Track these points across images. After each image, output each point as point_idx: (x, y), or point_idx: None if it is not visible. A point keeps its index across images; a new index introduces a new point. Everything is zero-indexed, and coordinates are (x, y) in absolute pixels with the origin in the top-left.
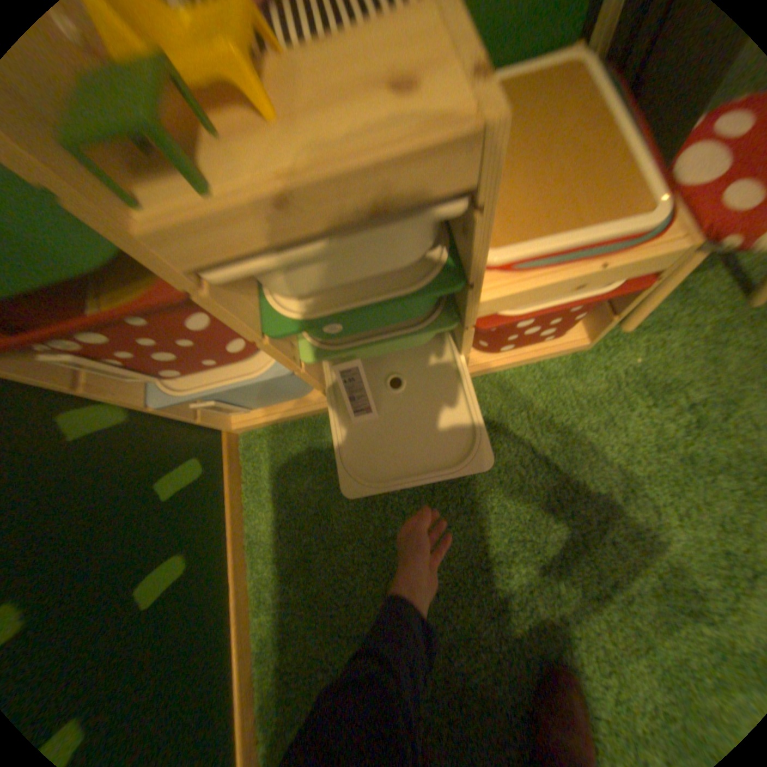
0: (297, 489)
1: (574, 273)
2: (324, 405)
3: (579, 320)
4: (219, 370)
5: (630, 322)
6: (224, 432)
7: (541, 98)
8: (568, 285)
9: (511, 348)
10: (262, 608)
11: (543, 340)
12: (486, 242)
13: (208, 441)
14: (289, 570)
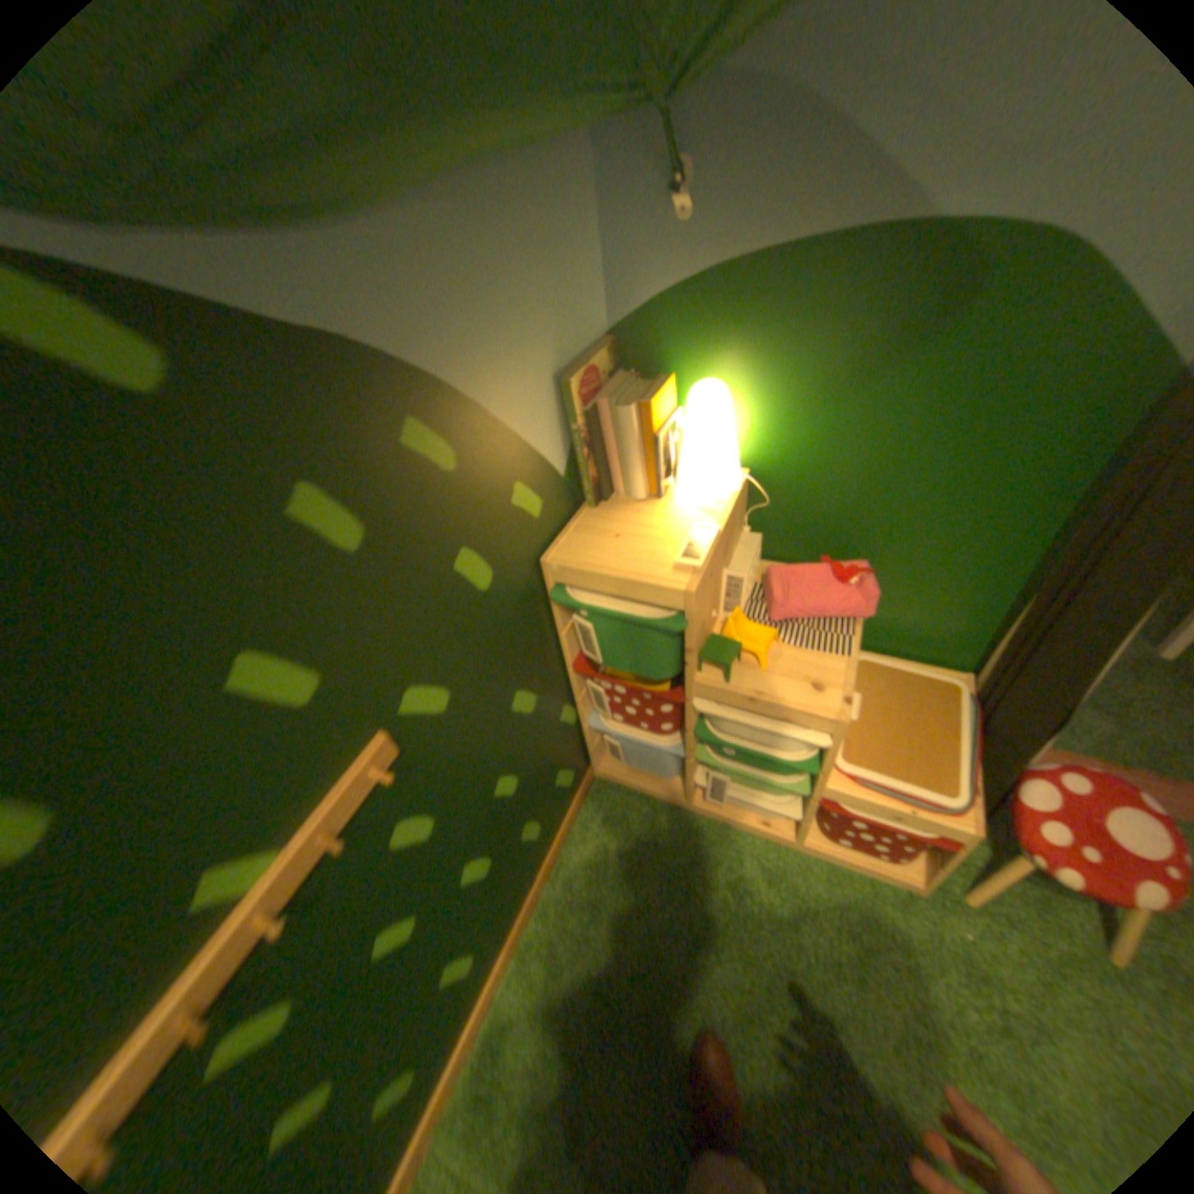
0: (617, 849)
1: (892, 807)
2: (674, 798)
3: (912, 857)
4: (647, 732)
5: (978, 900)
6: (590, 769)
7: (922, 696)
8: (888, 813)
9: (848, 846)
10: (542, 921)
11: (879, 857)
12: (834, 758)
13: (582, 768)
14: (578, 906)
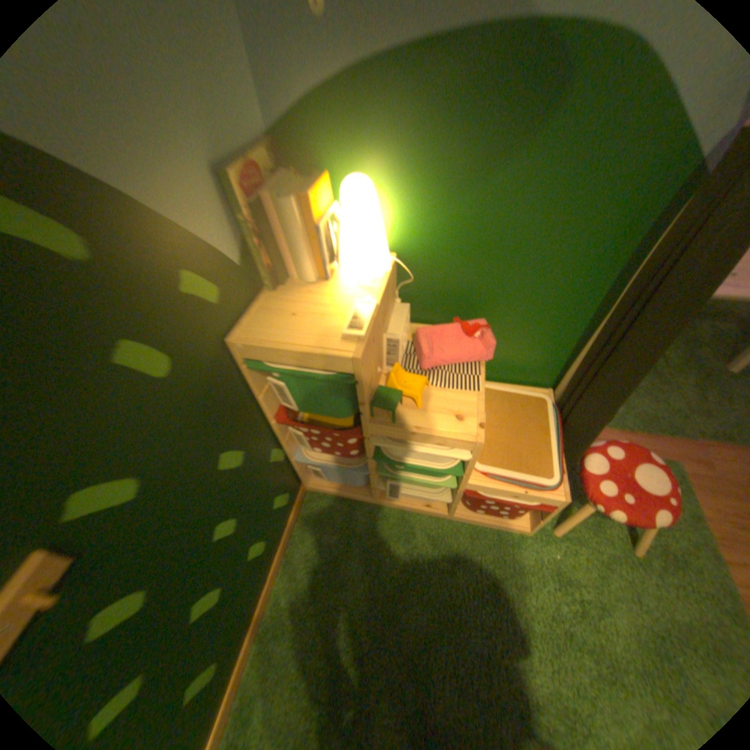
0: (327, 541)
1: (512, 490)
2: (365, 497)
3: (522, 515)
4: (339, 459)
5: (560, 531)
6: (303, 486)
7: (523, 408)
8: (509, 494)
9: (482, 513)
10: (276, 607)
11: (501, 517)
12: (473, 465)
13: (296, 487)
14: (302, 590)
